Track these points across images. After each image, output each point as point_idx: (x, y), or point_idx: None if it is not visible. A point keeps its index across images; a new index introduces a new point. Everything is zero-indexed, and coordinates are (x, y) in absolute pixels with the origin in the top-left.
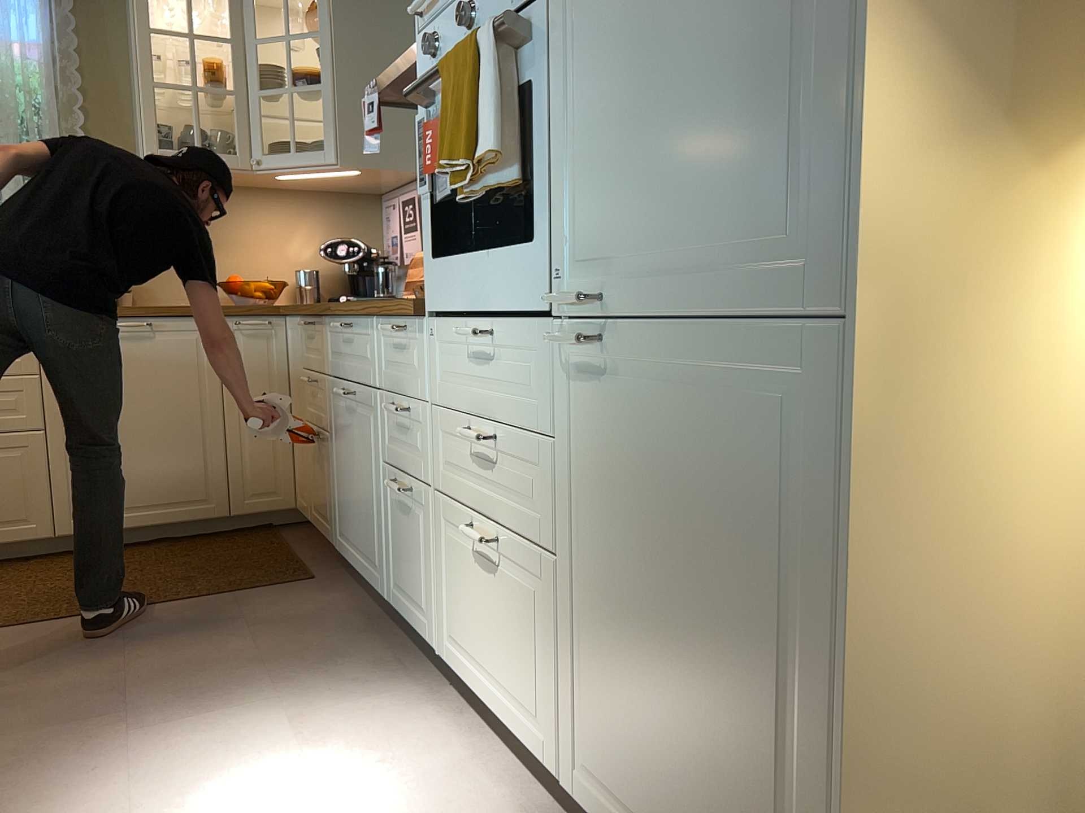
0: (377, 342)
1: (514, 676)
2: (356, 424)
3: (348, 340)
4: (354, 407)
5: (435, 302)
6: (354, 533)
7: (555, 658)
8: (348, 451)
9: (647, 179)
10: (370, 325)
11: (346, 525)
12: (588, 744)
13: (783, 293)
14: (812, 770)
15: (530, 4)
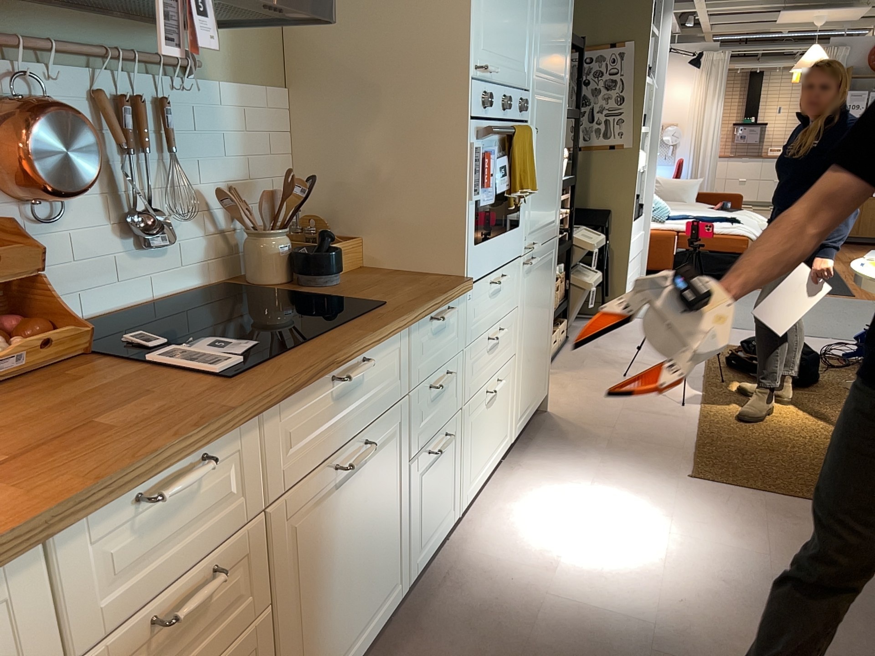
0: (408, 347)
1: (499, 434)
2: (363, 480)
3: (345, 391)
4: (357, 466)
5: (474, 274)
6: (352, 623)
7: (512, 395)
8: (338, 544)
9: (541, 203)
10: (398, 338)
11: (329, 653)
12: (519, 408)
13: (553, 231)
14: (549, 334)
15: (522, 121)
